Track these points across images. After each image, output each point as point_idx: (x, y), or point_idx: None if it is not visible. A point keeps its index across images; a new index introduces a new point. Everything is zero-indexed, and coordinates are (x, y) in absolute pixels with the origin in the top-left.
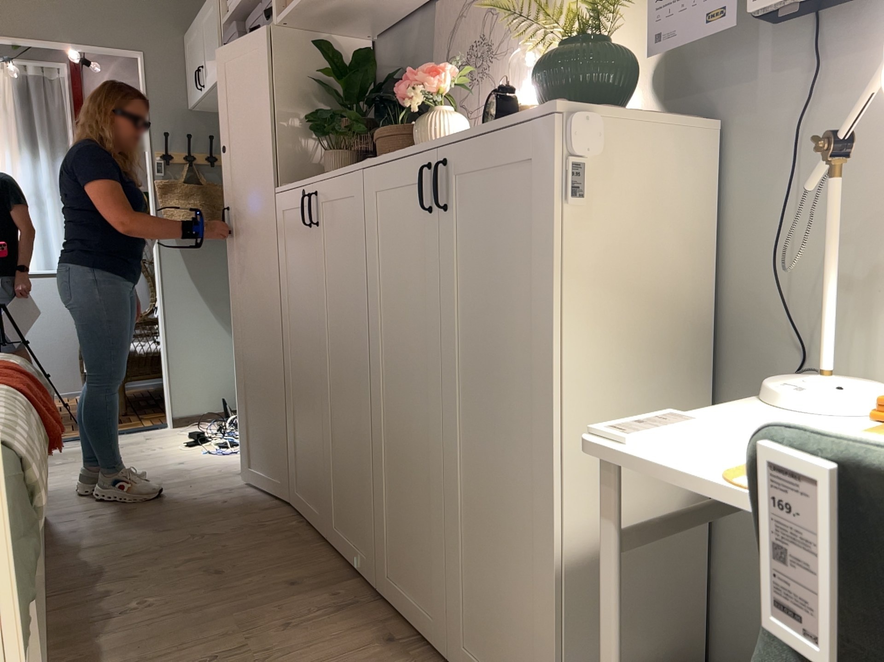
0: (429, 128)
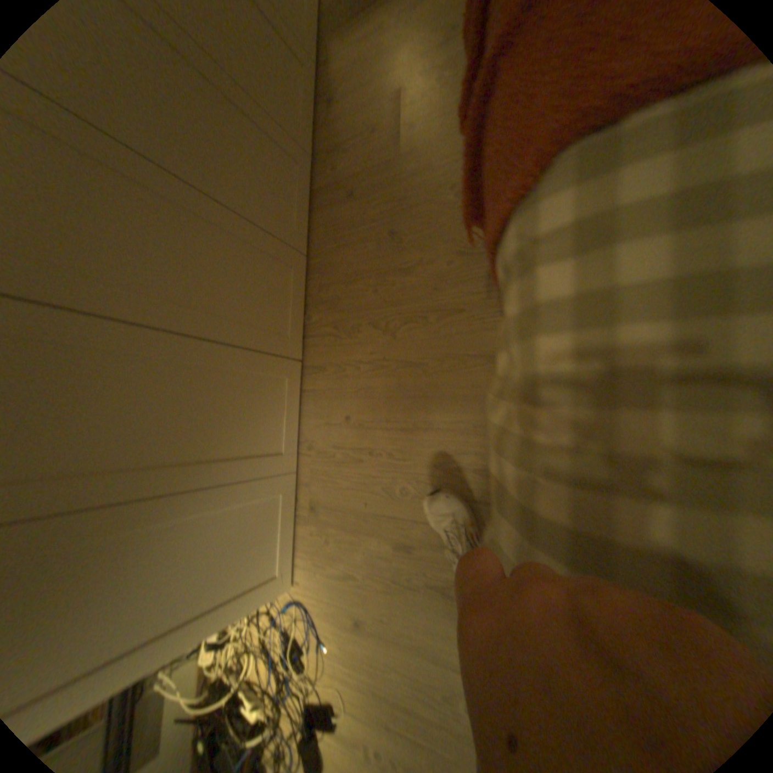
0: None
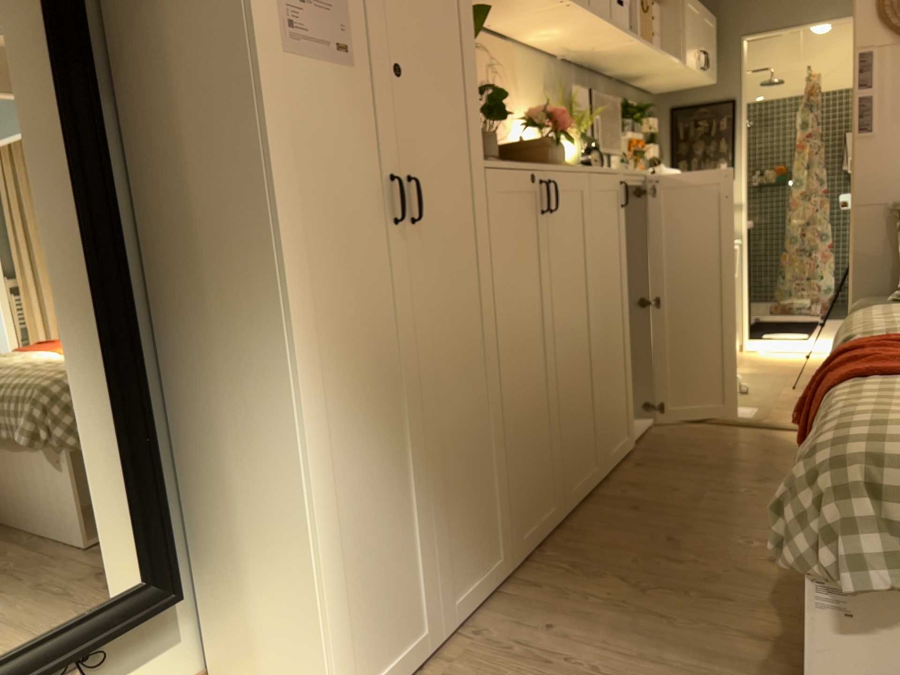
0: (566, 151)
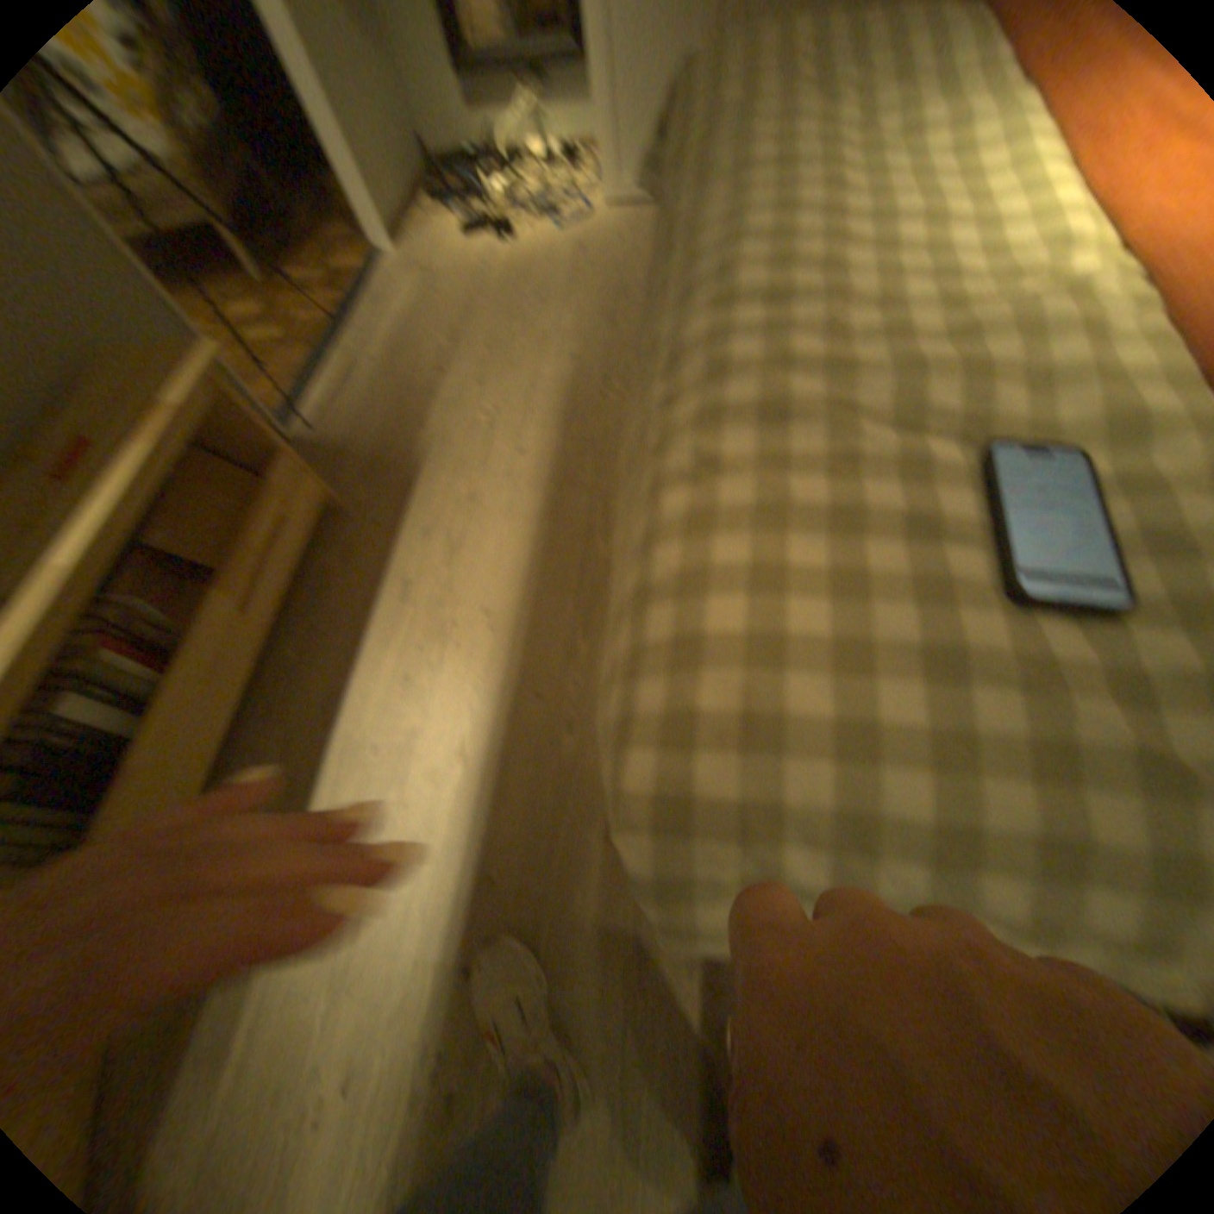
0: None
